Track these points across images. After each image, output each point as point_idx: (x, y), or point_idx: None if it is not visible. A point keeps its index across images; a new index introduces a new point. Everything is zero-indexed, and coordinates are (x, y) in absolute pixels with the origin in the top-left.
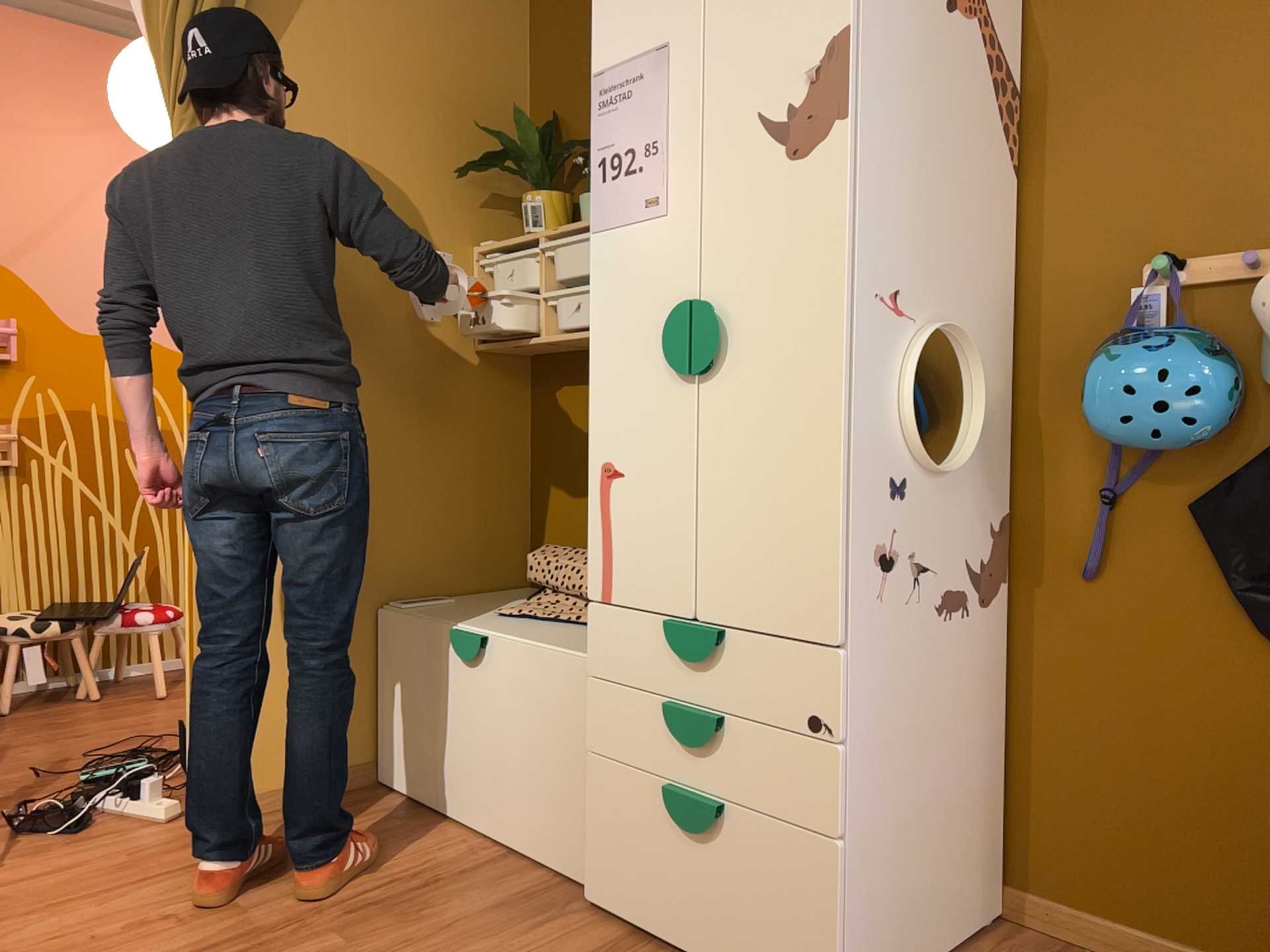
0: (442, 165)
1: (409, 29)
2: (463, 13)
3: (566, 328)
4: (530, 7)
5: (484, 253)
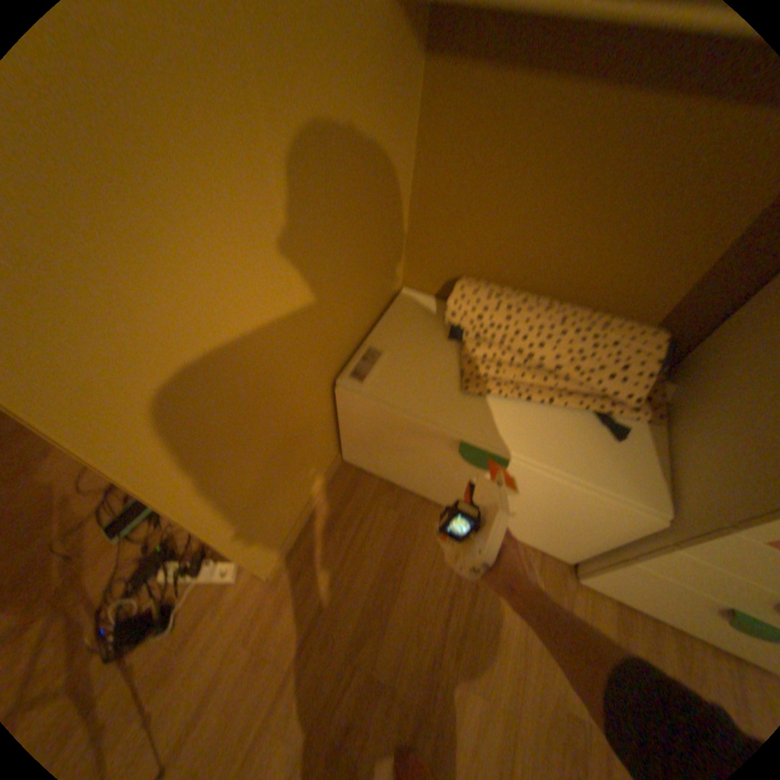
0: None
1: None
2: None
3: None
4: None
5: None
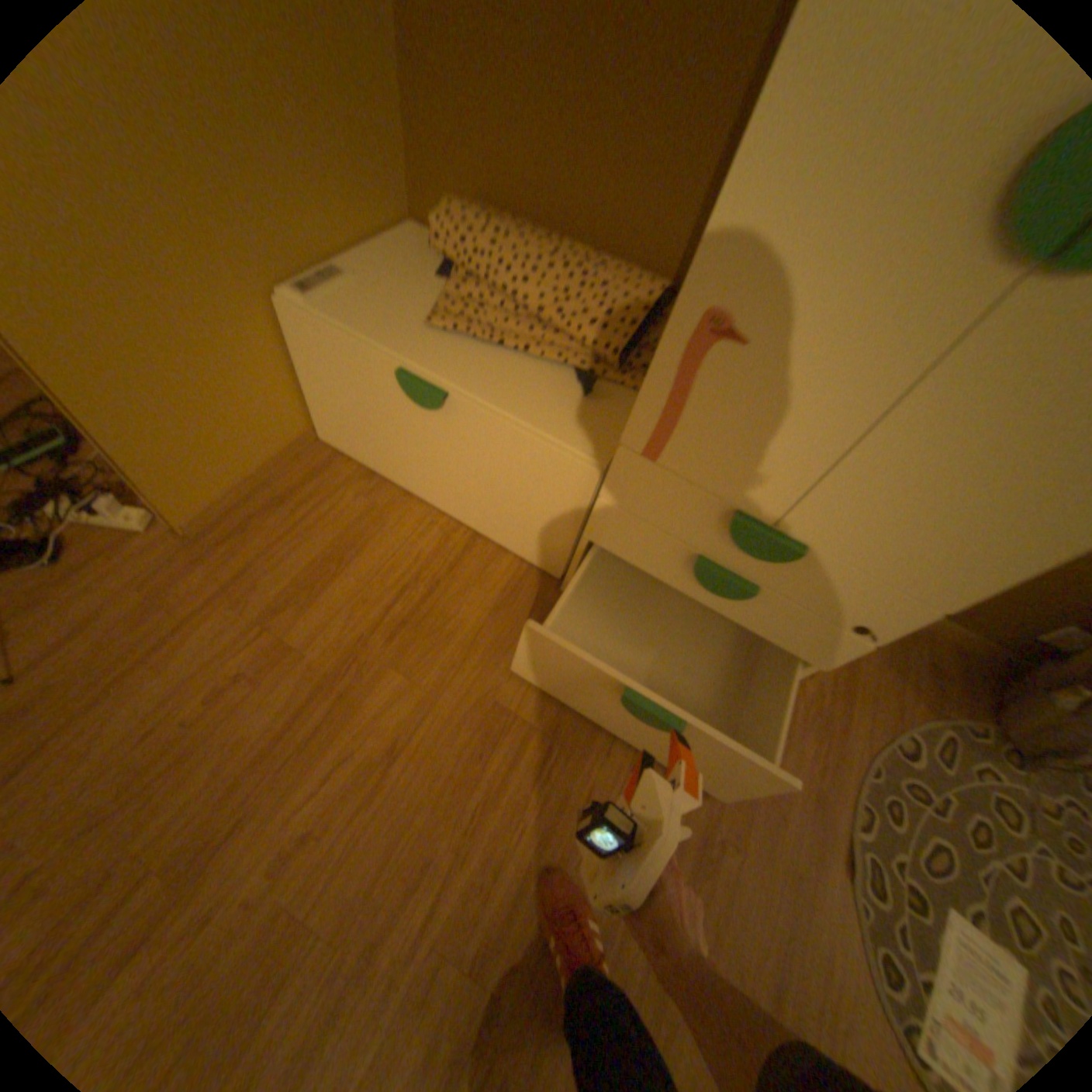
0: None
1: None
2: None
3: None
4: None
5: None
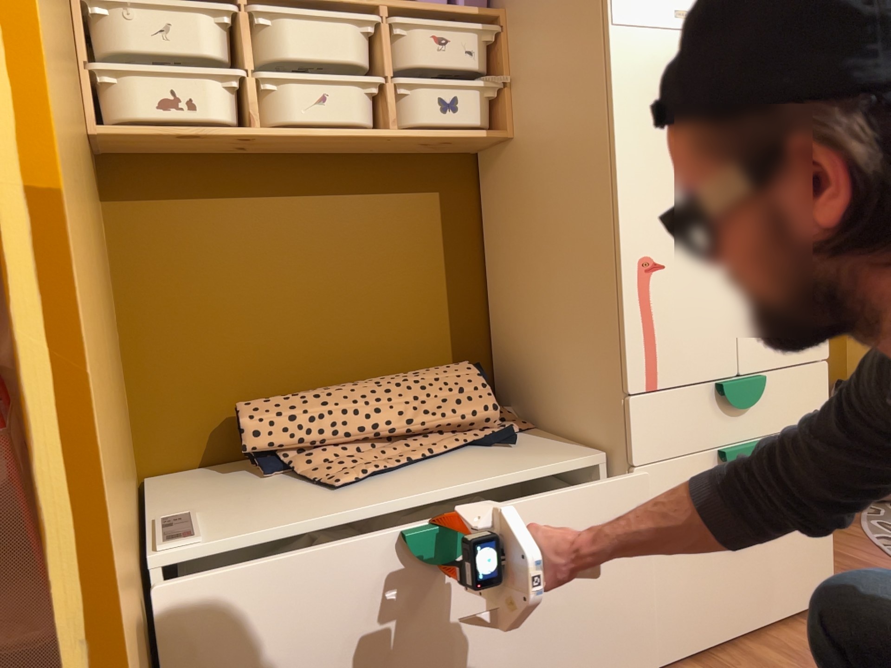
0: None
1: None
2: None
3: (302, 123)
4: None
5: None
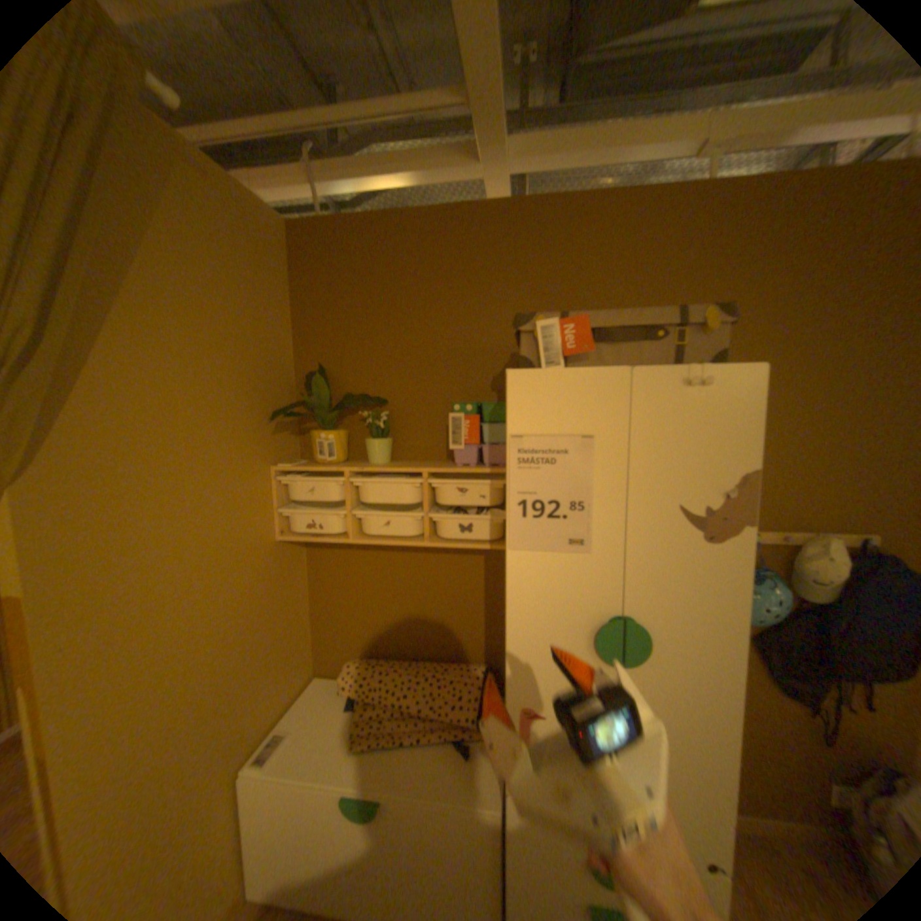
0: (247, 409)
1: (216, 298)
2: (250, 283)
3: (374, 537)
4: (288, 277)
5: (284, 472)
